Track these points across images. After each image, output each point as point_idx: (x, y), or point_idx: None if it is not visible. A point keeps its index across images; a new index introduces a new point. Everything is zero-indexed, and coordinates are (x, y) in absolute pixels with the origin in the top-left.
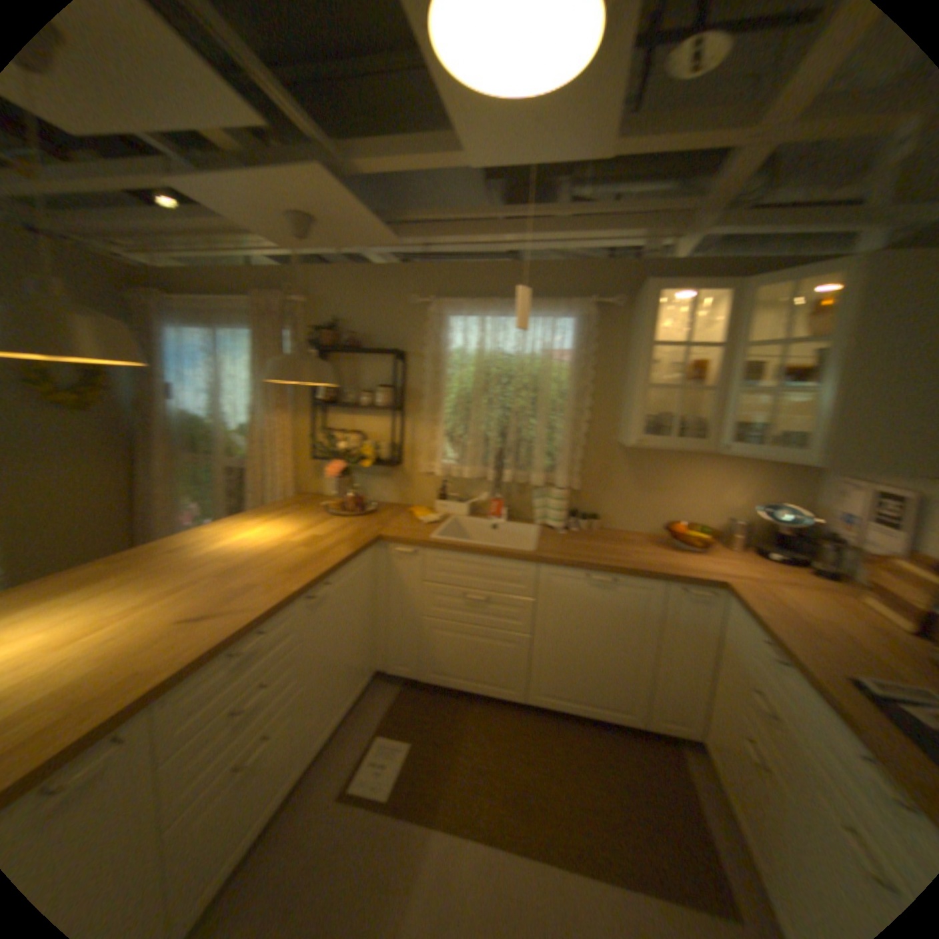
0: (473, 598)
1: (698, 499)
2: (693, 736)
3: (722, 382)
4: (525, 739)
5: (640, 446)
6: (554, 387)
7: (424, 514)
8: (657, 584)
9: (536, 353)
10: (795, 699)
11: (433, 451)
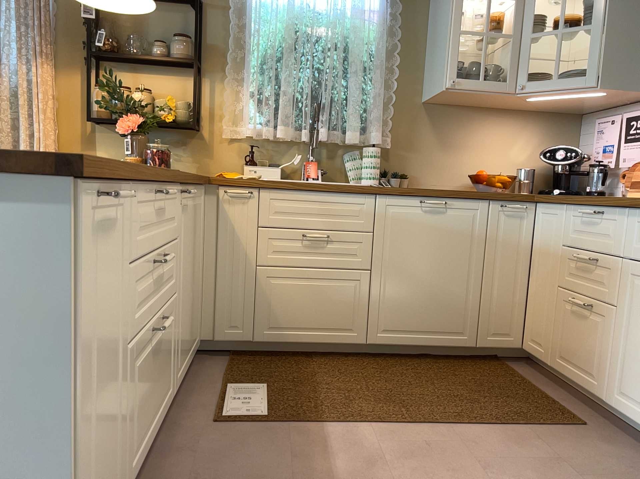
0: (312, 235)
1: (489, 155)
2: (512, 343)
3: (515, 31)
4: (372, 370)
5: (452, 89)
6: (362, 46)
7: (235, 176)
8: (479, 203)
9: (343, 12)
10: (608, 234)
11: (235, 114)
